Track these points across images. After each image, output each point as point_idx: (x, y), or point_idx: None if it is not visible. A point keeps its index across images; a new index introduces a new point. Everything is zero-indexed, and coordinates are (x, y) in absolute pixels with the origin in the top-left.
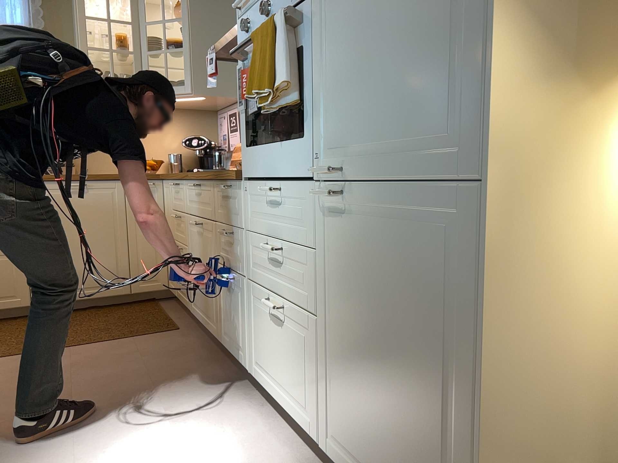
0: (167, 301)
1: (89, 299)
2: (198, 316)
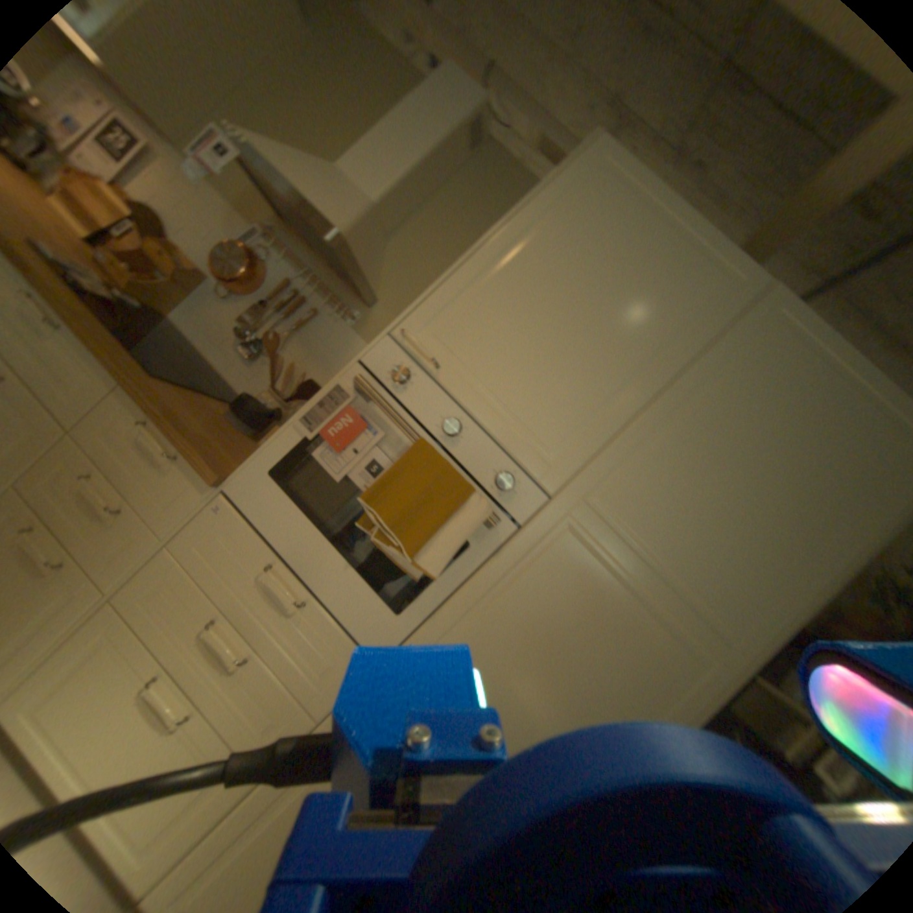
0: None
1: None
2: None
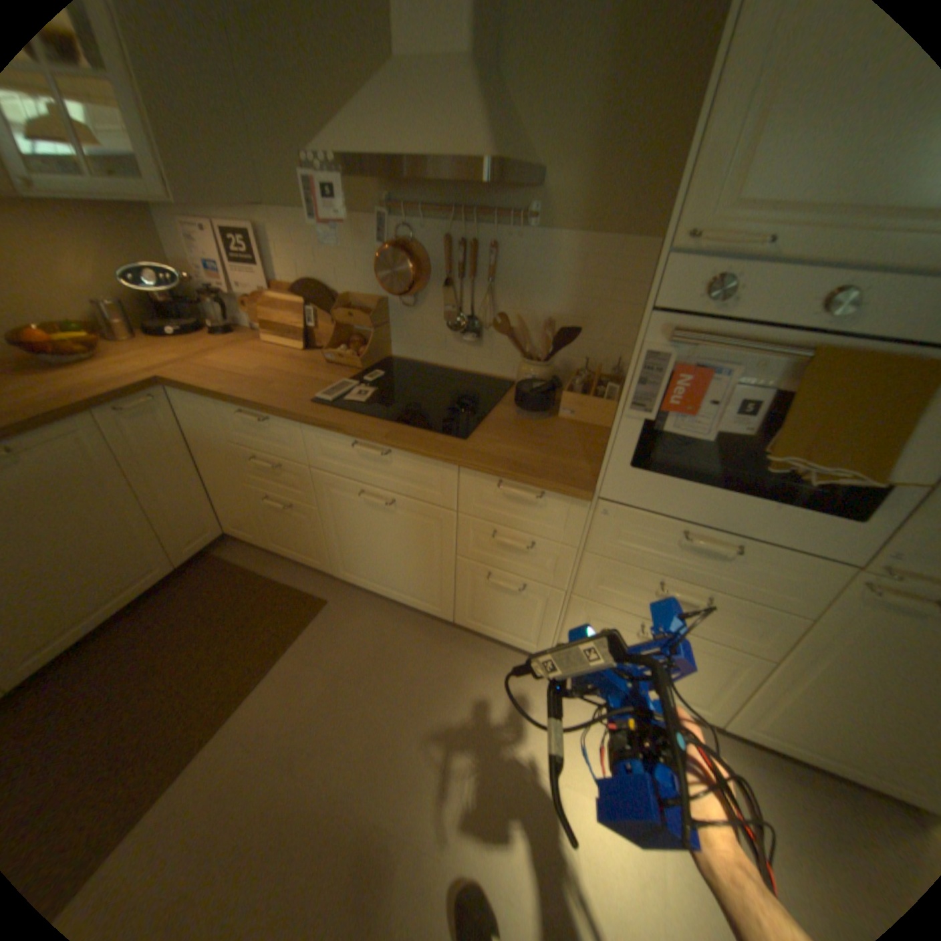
0: (224, 548)
1: (113, 615)
2: (367, 586)
